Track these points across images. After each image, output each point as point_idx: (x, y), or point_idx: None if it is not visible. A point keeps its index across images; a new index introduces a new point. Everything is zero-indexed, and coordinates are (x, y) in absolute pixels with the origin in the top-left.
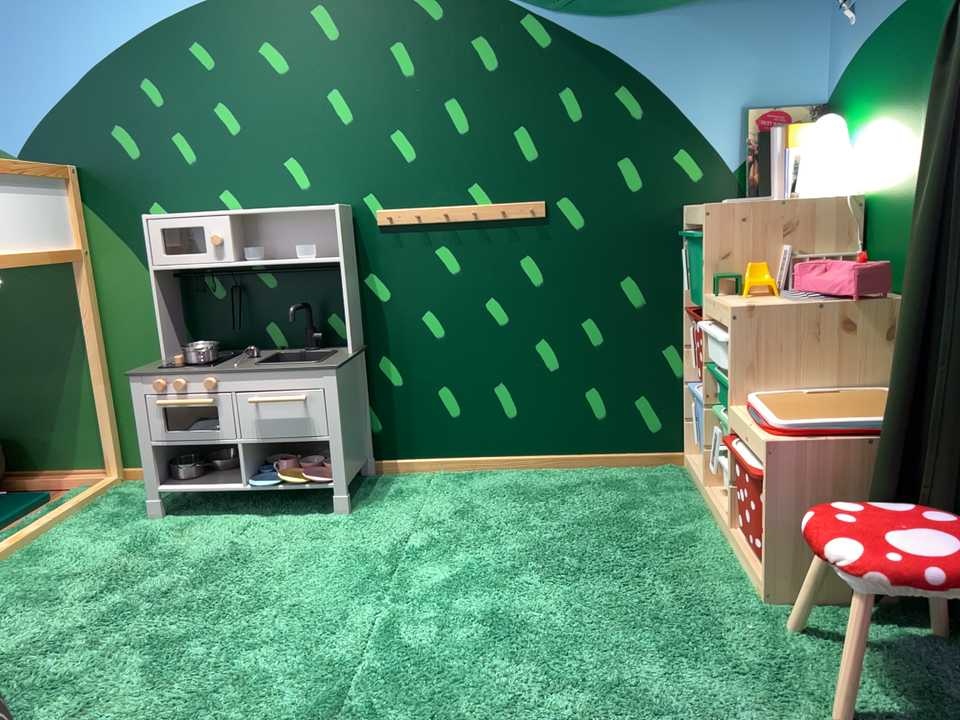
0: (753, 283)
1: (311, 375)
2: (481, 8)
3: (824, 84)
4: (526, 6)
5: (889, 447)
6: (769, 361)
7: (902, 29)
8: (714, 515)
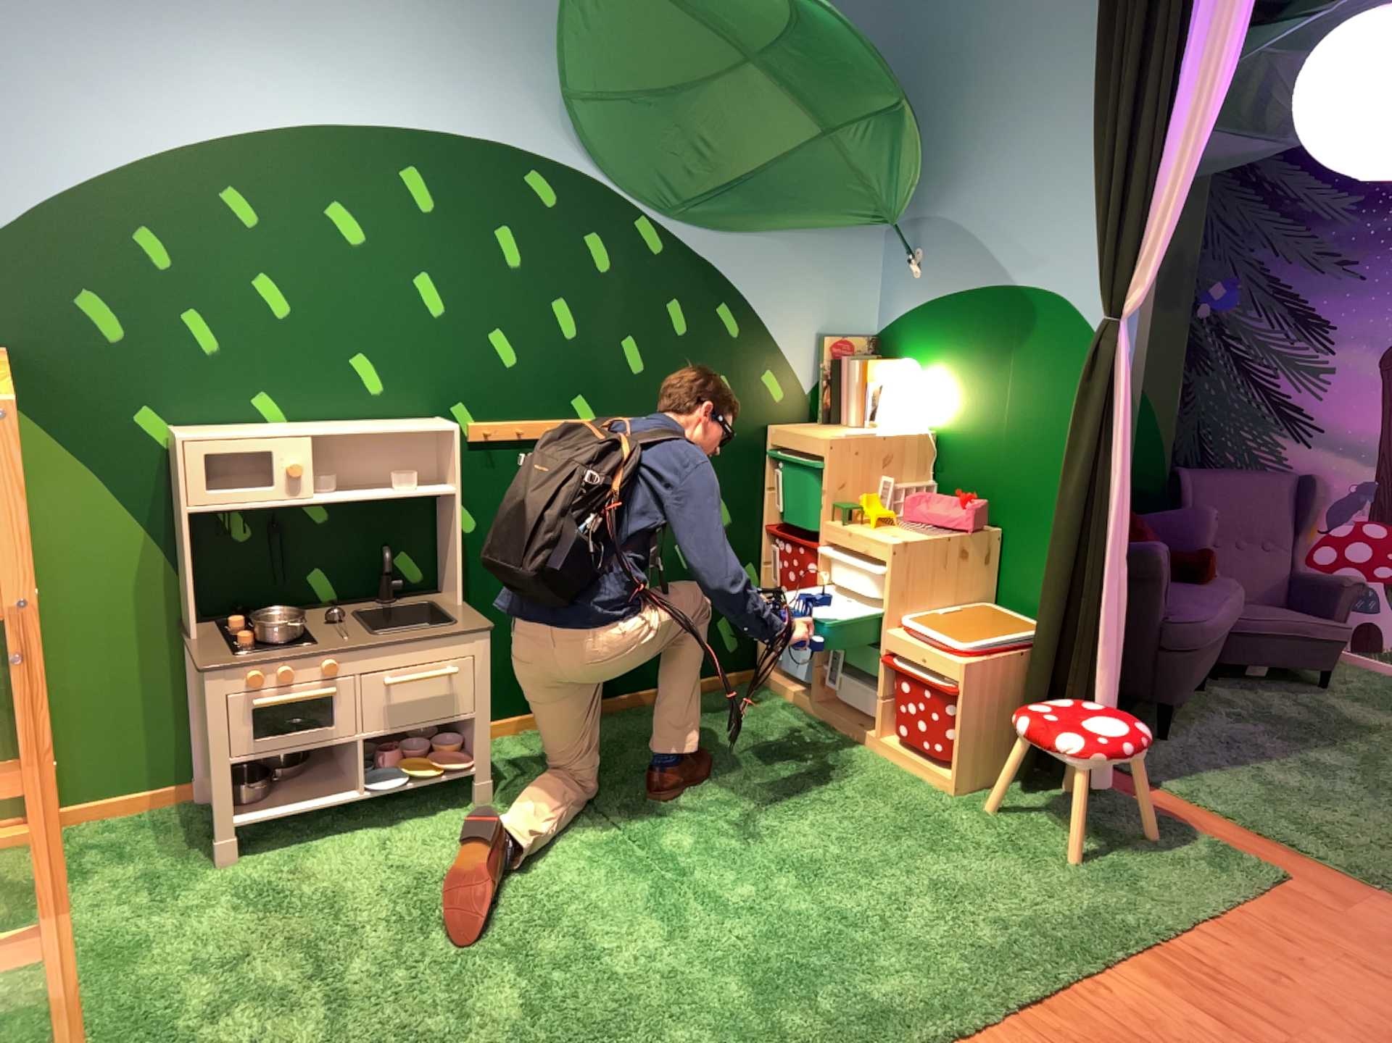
0: (874, 514)
1: (467, 638)
2: (599, 208)
3: (873, 321)
4: (642, 214)
5: (1037, 654)
6: (909, 587)
7: (977, 312)
8: (835, 725)
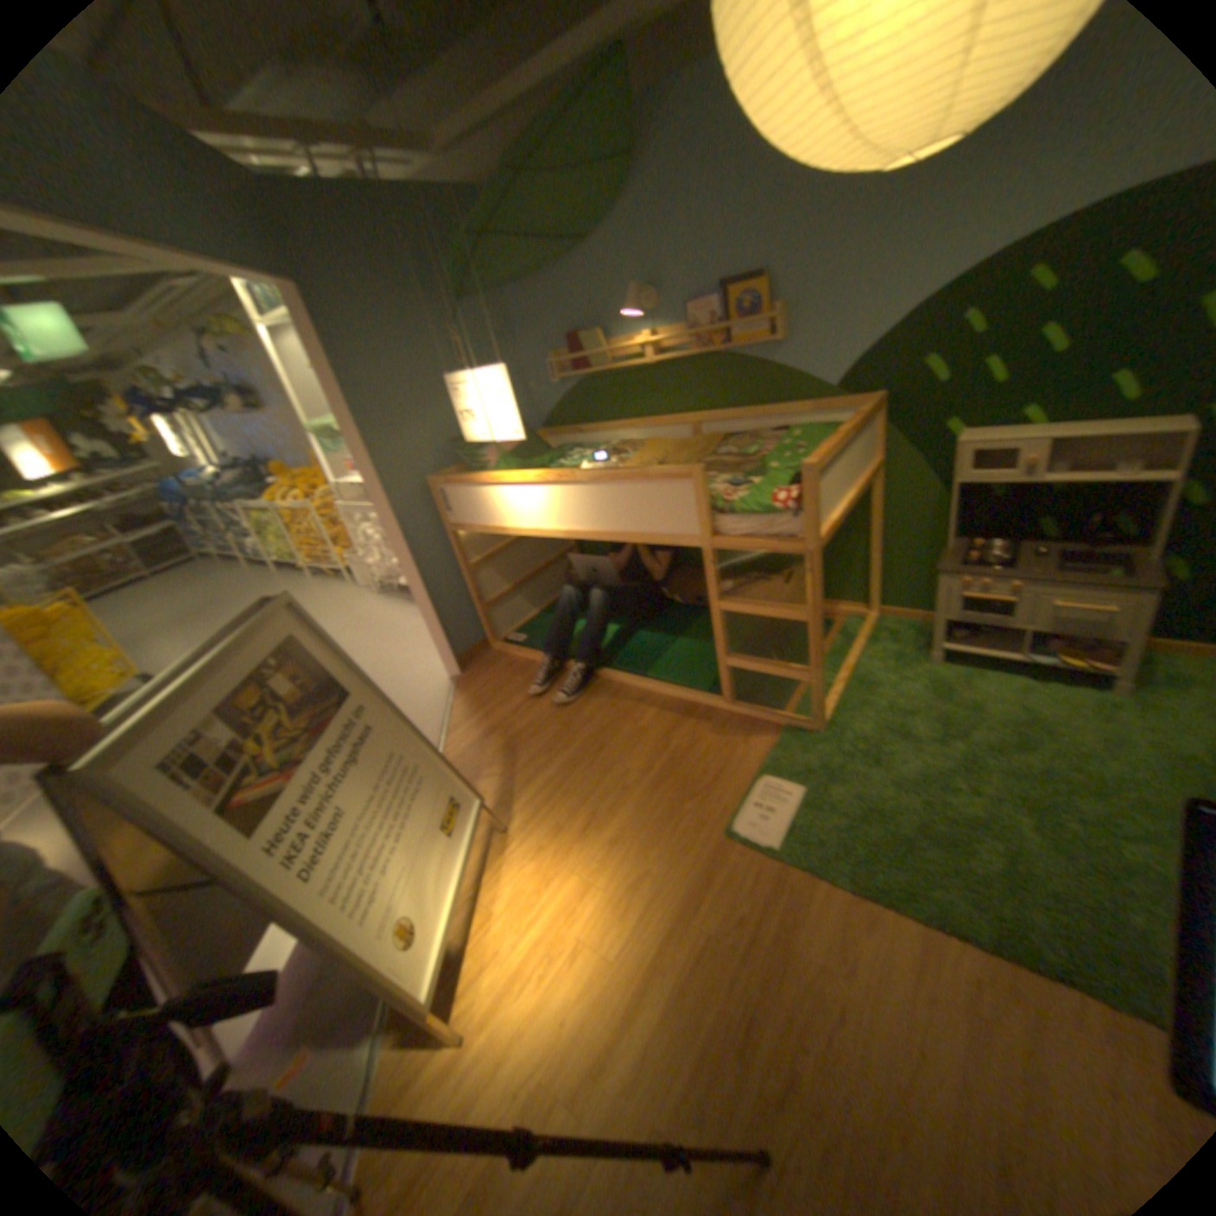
0: None
1: (1129, 593)
2: None
3: None
4: None
5: None
6: None
7: None
8: None
